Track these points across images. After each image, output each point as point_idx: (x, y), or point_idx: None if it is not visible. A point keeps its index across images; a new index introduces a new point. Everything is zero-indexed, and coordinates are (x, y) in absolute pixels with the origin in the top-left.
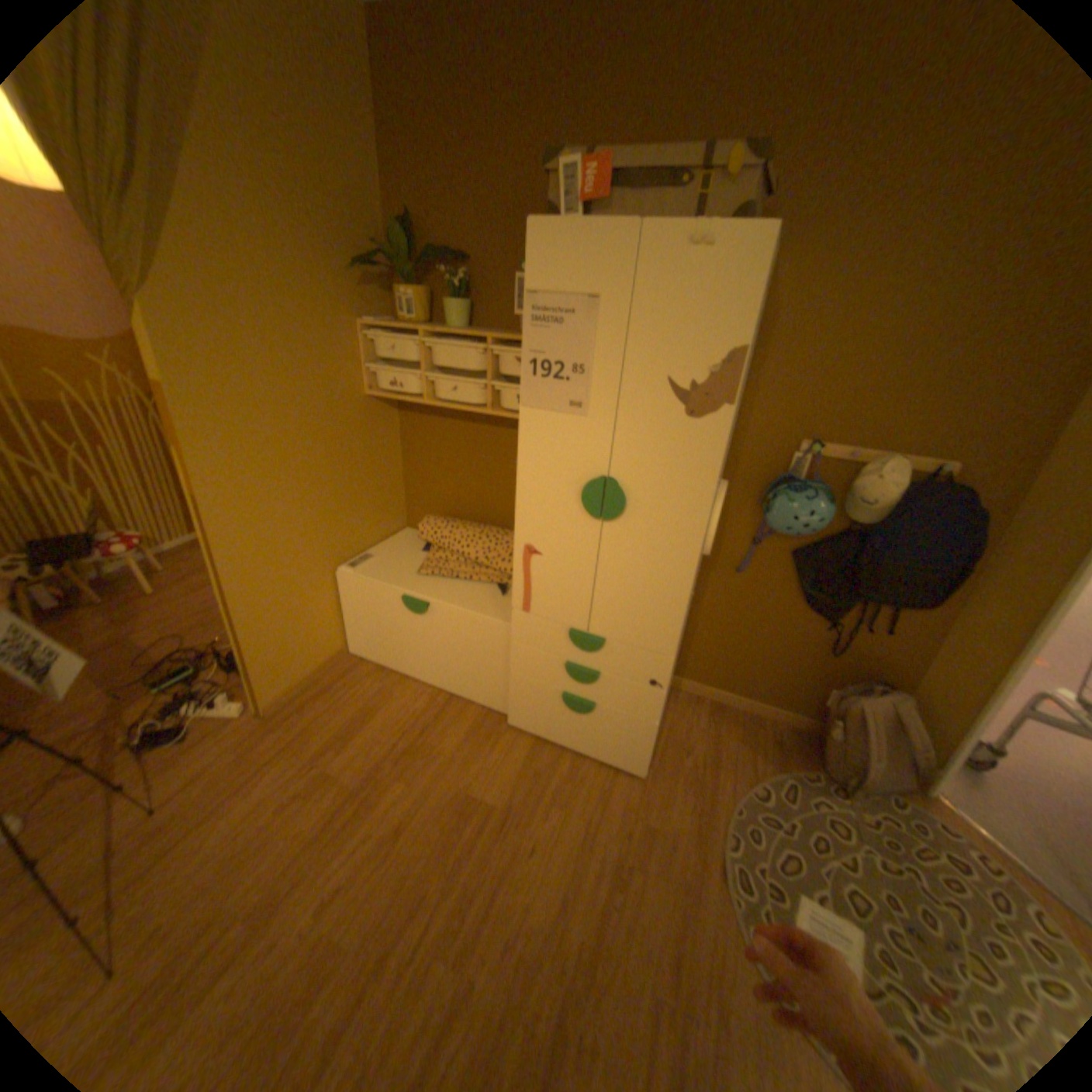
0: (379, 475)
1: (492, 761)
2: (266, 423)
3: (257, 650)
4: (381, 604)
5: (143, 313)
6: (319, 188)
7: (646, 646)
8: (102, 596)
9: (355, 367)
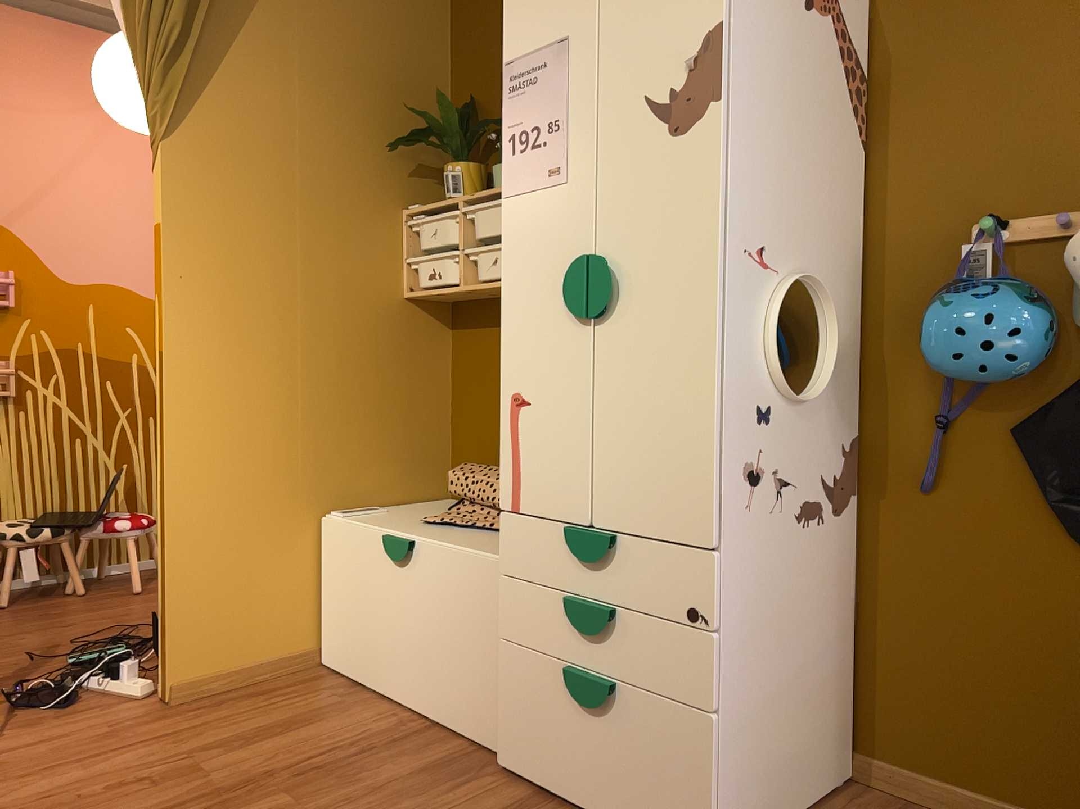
0: (410, 405)
1: (442, 803)
2: (266, 294)
3: (184, 585)
4: (362, 560)
5: (165, 160)
6: (376, 79)
7: (674, 534)
8: (89, 588)
9: (394, 261)
